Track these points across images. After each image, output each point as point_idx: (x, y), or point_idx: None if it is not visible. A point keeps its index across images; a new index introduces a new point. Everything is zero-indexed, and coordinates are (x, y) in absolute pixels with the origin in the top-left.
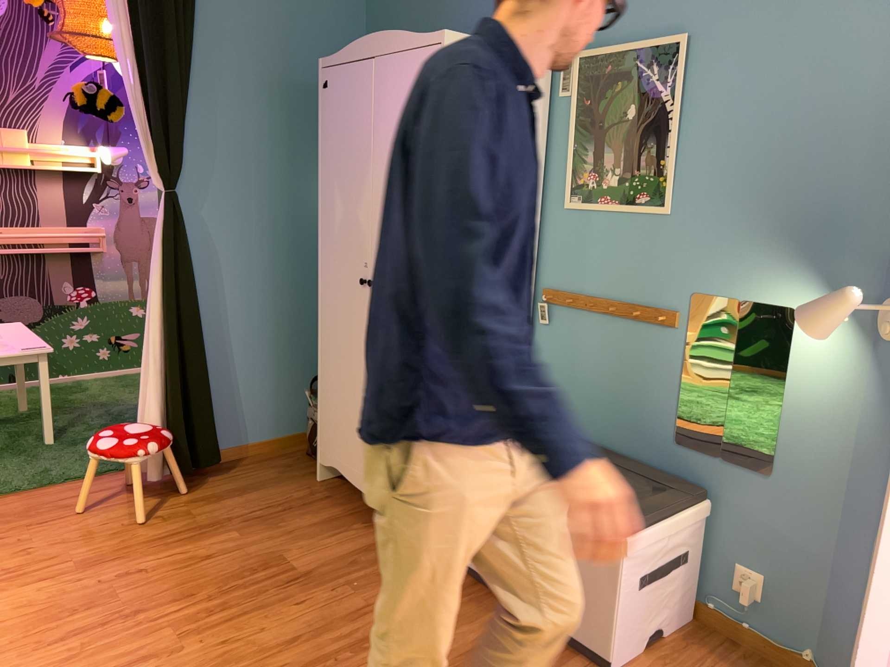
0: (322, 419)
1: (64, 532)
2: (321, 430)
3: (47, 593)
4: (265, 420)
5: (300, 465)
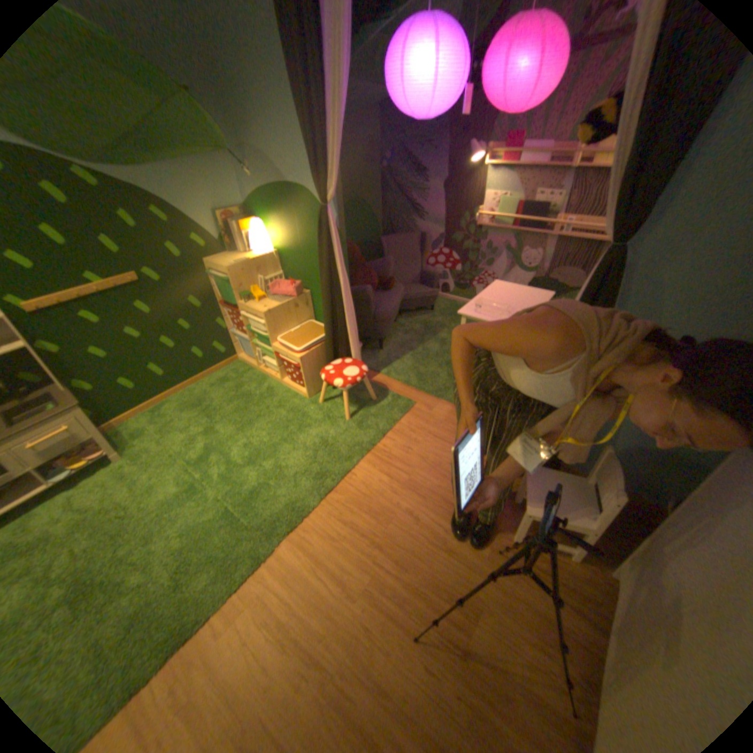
0: (644, 554)
1: (431, 454)
2: (638, 560)
3: (379, 487)
4: (632, 481)
5: (625, 545)
